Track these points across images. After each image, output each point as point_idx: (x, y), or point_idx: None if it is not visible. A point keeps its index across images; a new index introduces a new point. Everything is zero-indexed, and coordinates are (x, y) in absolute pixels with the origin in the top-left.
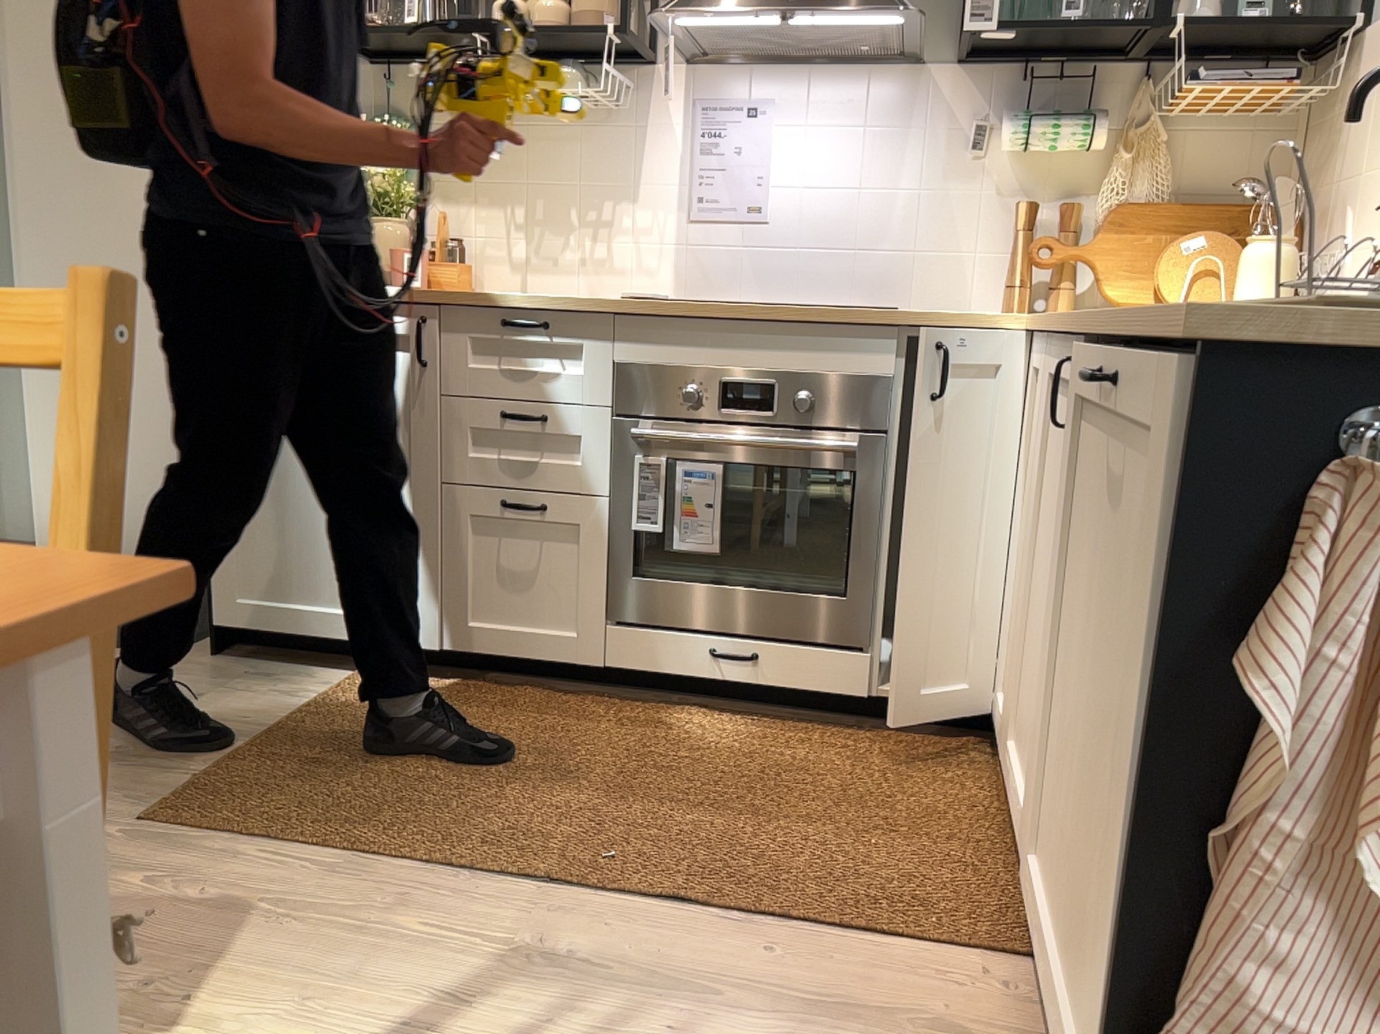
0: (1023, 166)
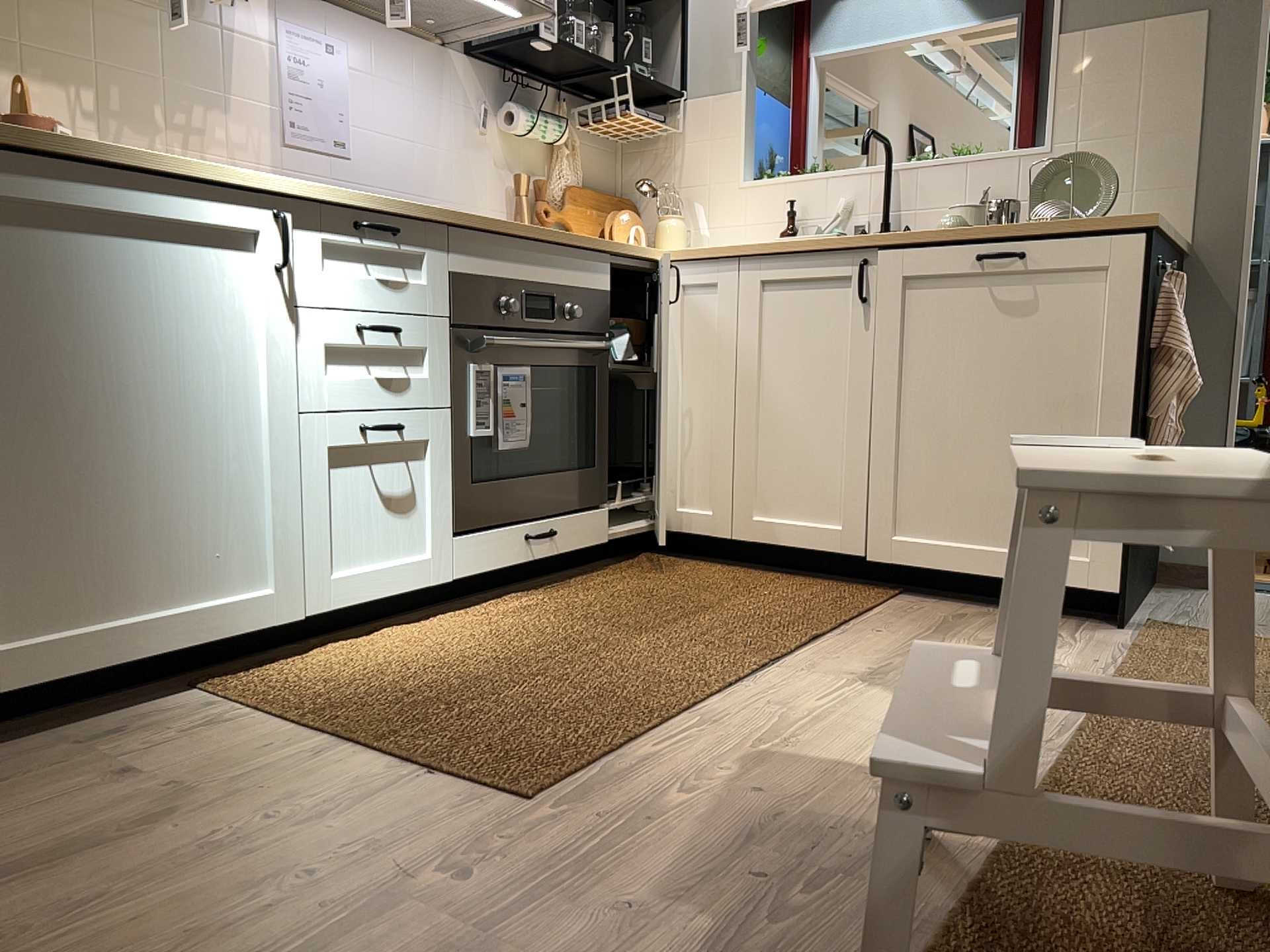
0: (508, 148)
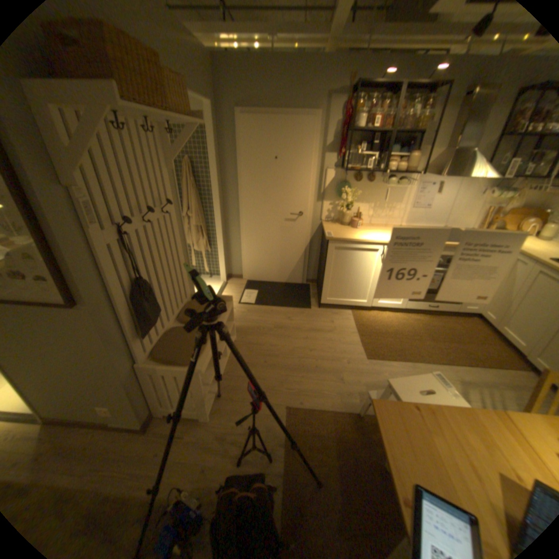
0: (493, 197)
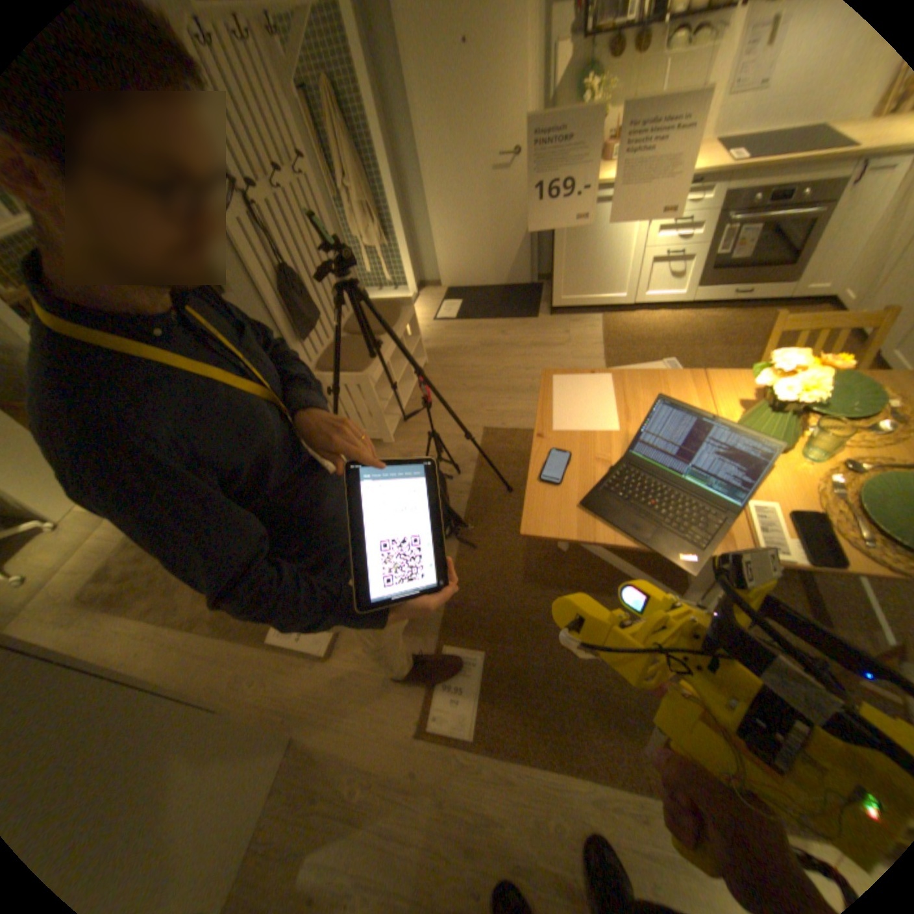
0: None
